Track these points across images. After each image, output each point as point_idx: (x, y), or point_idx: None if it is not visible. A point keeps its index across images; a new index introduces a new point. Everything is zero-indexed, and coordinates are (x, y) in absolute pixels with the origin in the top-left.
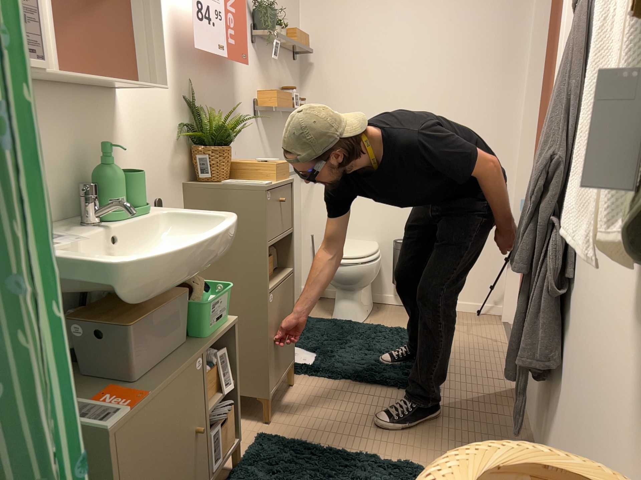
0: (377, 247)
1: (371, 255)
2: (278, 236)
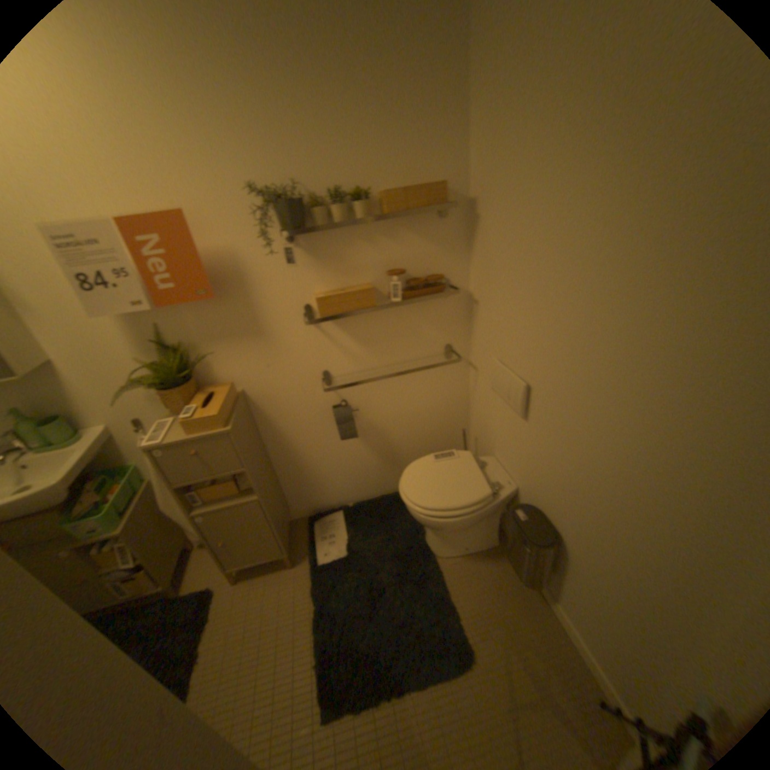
0: (473, 500)
1: (439, 510)
2: (198, 478)
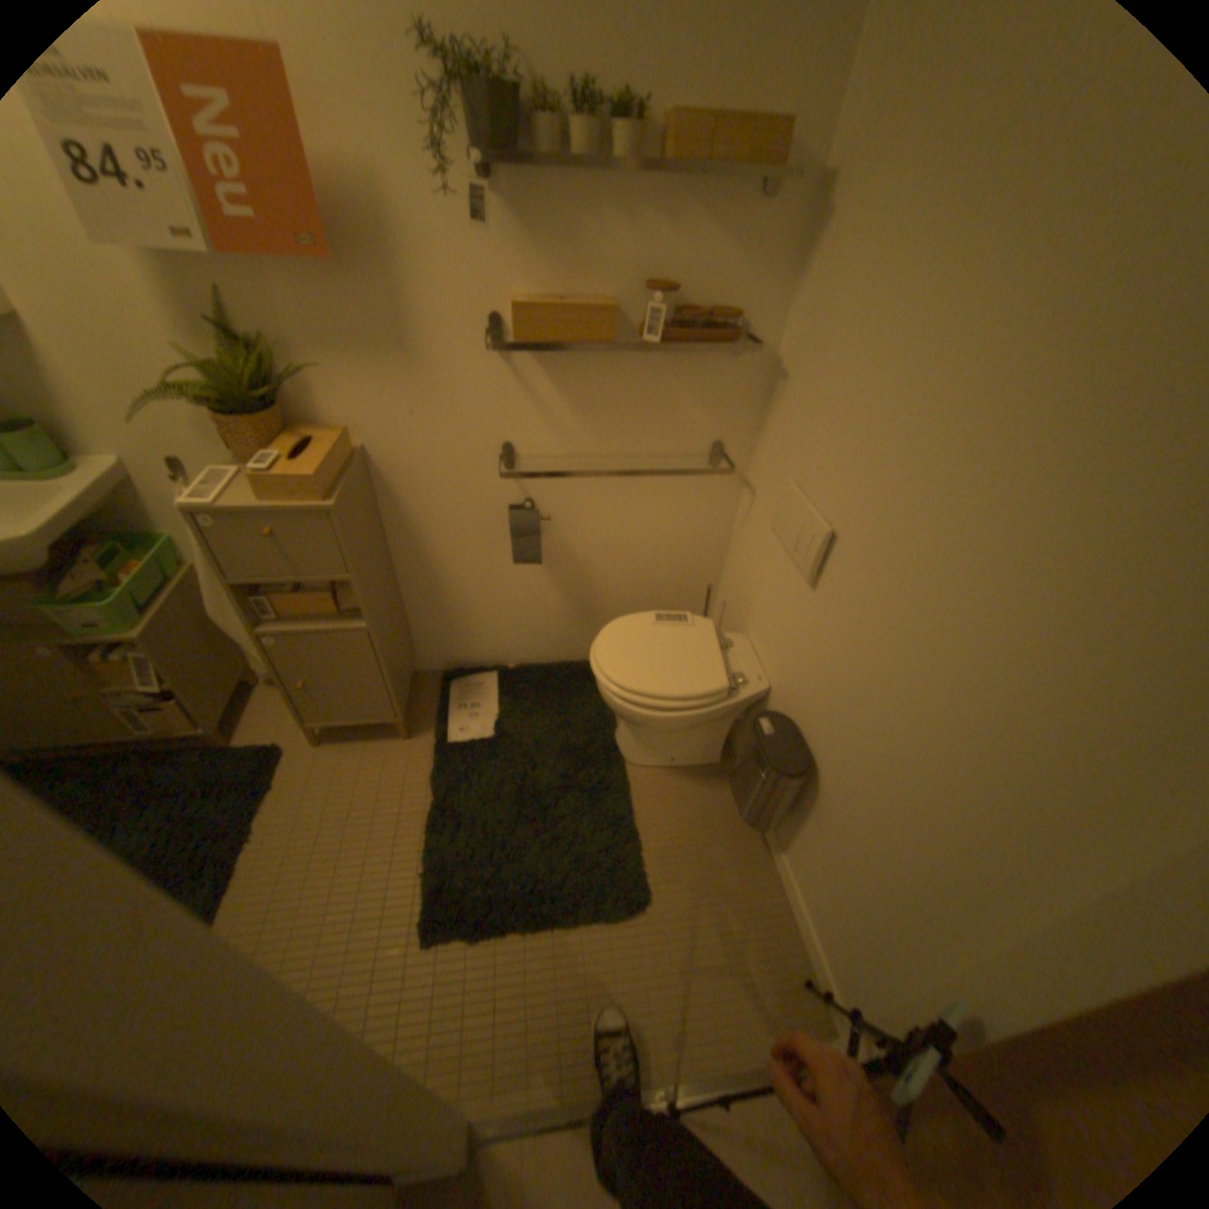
0: (700, 692)
1: (645, 696)
2: (272, 577)
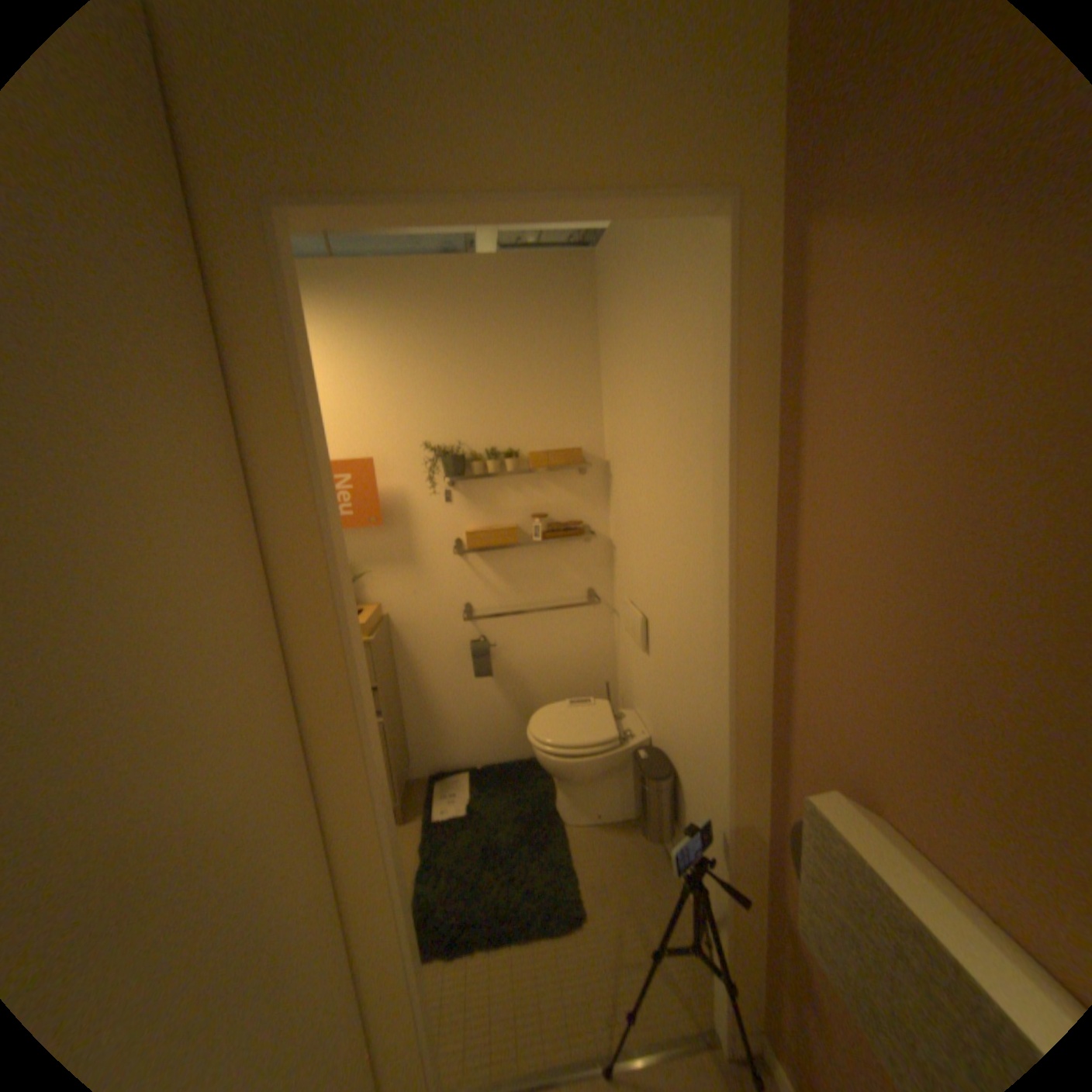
0: (599, 742)
1: (562, 749)
2: None
